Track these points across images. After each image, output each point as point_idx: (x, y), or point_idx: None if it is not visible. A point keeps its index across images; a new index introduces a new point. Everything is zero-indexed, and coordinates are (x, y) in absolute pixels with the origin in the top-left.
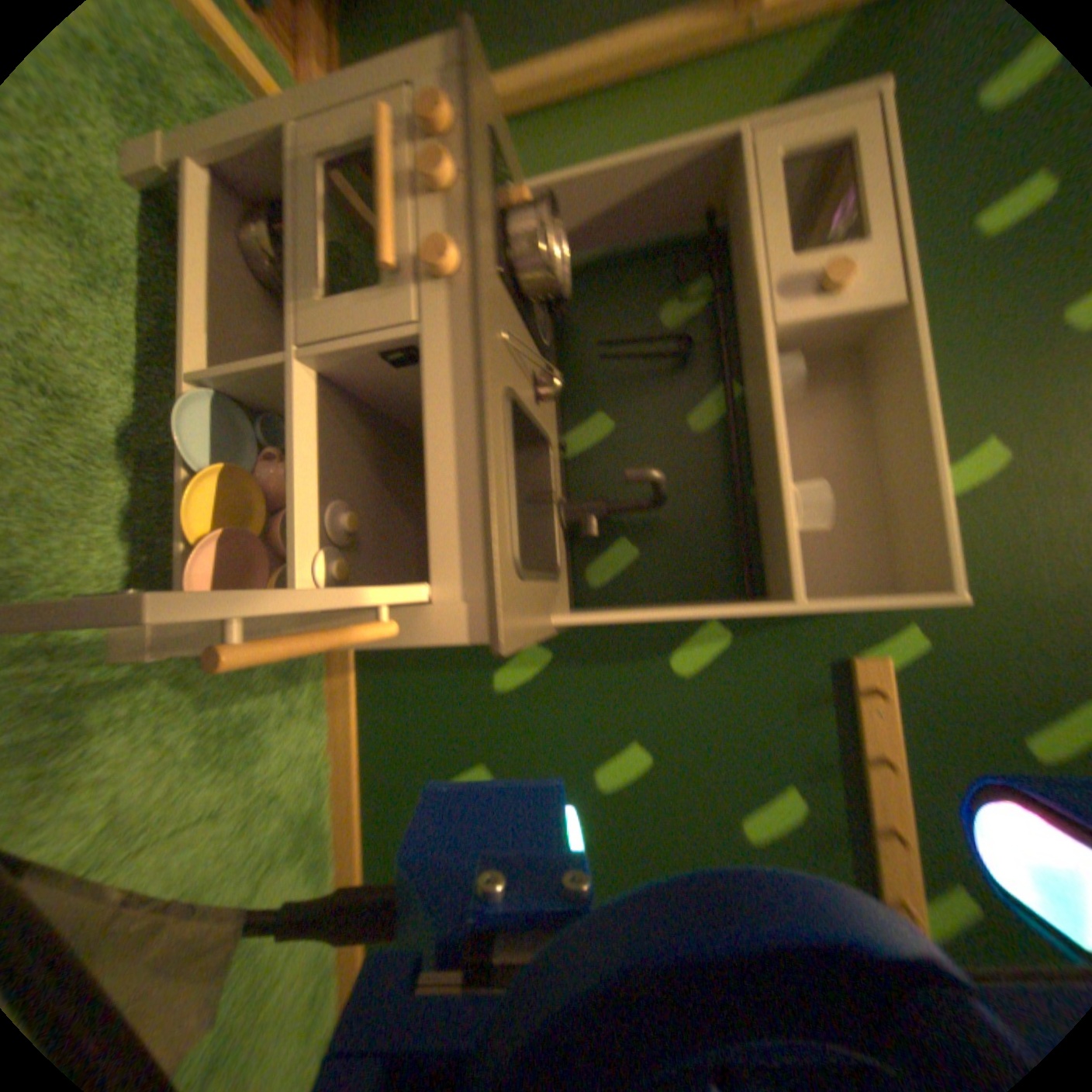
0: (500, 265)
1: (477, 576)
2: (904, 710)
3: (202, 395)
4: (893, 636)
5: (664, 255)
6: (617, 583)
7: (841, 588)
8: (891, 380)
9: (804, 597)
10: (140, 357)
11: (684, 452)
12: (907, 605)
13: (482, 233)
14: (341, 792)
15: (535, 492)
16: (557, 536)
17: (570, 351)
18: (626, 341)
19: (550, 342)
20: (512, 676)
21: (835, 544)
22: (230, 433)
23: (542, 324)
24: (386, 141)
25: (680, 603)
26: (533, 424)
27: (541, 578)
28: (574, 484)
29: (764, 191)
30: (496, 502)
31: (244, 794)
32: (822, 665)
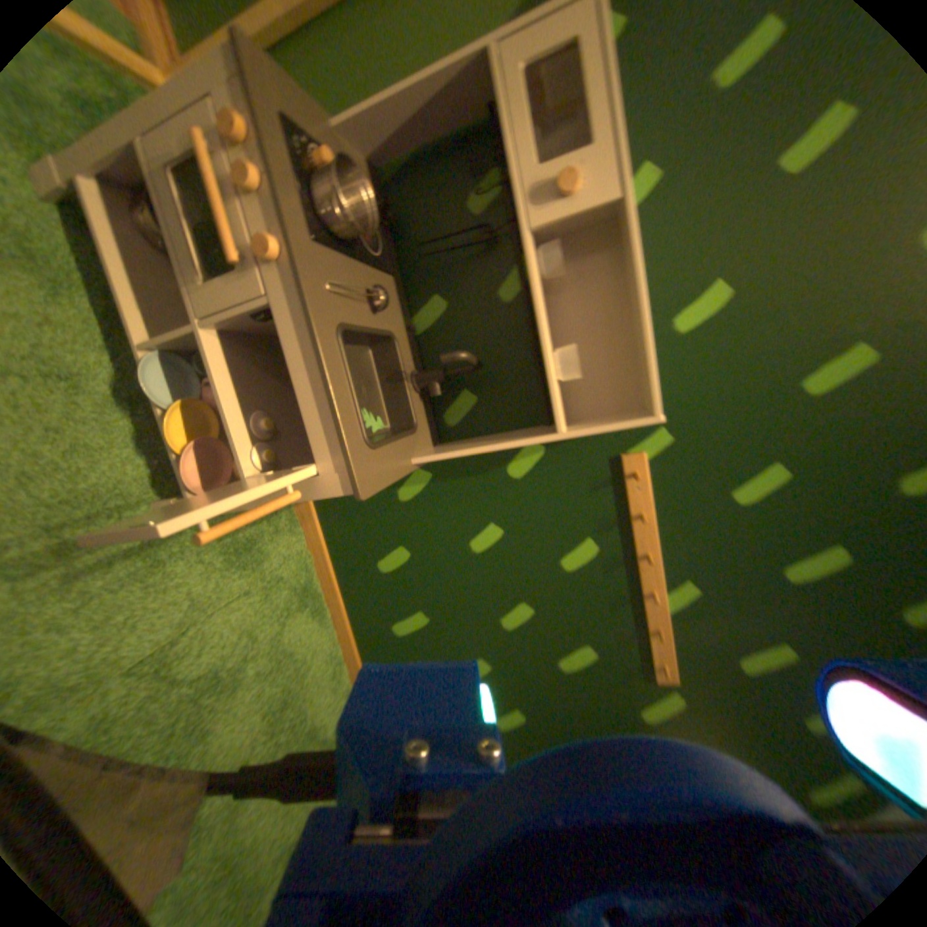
0: (312, 232)
1: (340, 457)
2: (657, 483)
3: (150, 356)
4: (649, 436)
5: (465, 145)
6: (466, 422)
7: (610, 409)
8: (632, 250)
9: (565, 428)
10: (102, 332)
11: (499, 319)
12: (628, 426)
13: (289, 221)
14: (321, 571)
15: (390, 373)
16: (411, 401)
17: (406, 245)
18: (445, 230)
19: (387, 244)
20: (408, 491)
21: (605, 378)
22: (177, 375)
23: (374, 235)
24: (205, 158)
25: (507, 431)
26: (371, 334)
27: (395, 439)
28: (425, 354)
29: (513, 104)
30: (340, 411)
31: (260, 580)
32: (603, 461)
